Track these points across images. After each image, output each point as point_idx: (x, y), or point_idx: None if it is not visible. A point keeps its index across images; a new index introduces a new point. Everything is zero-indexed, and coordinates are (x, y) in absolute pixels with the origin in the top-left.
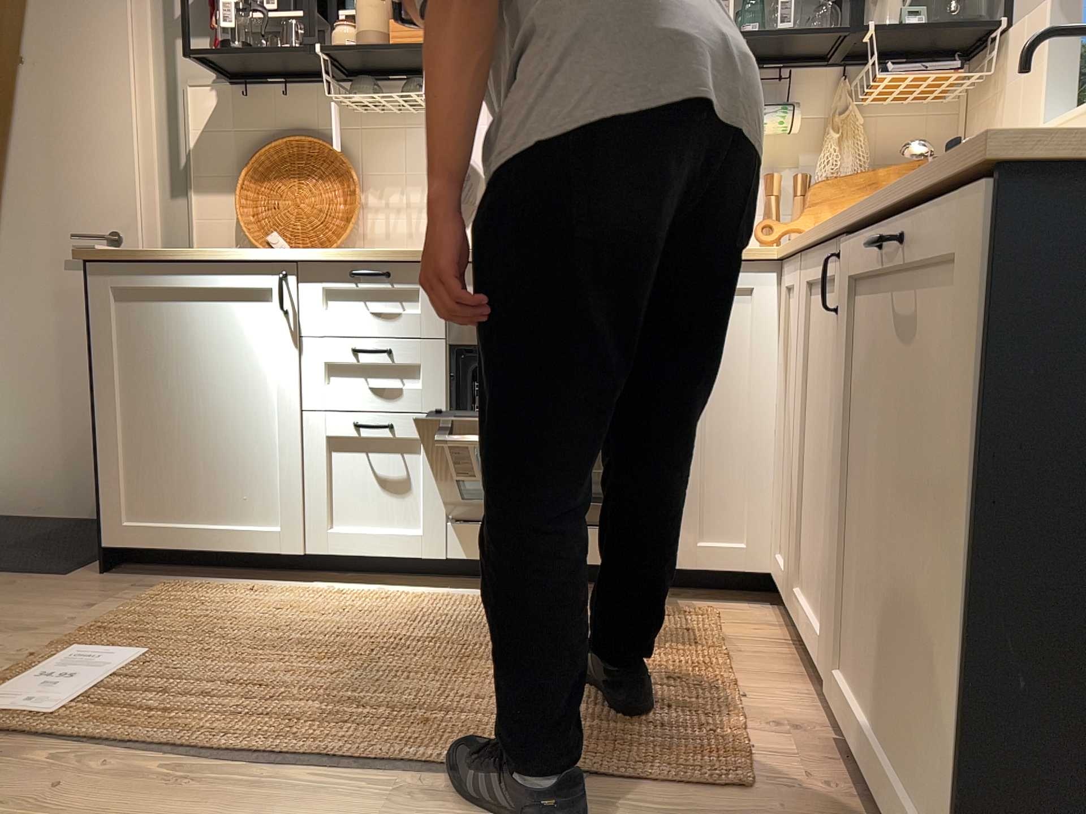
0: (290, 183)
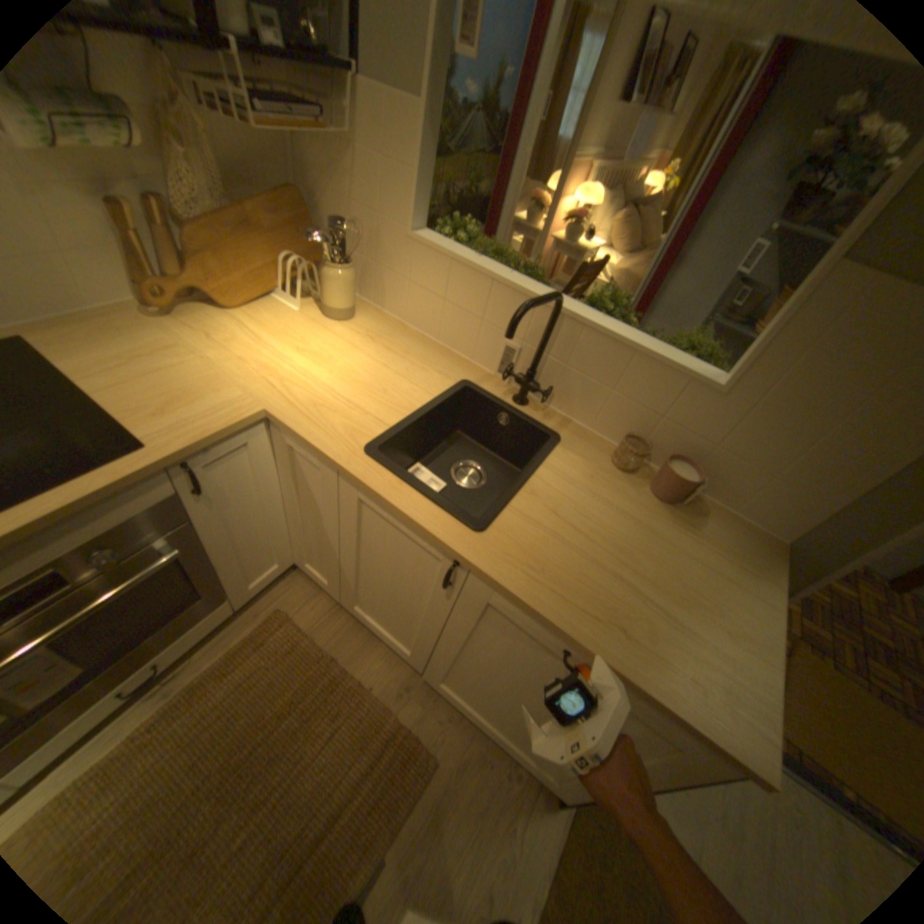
0: None
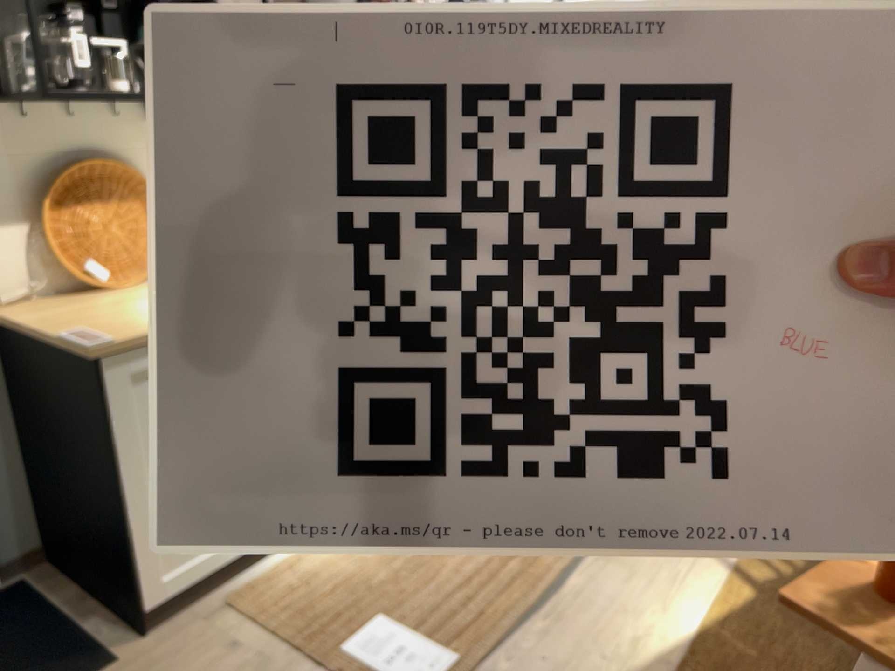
0: (93, 208)
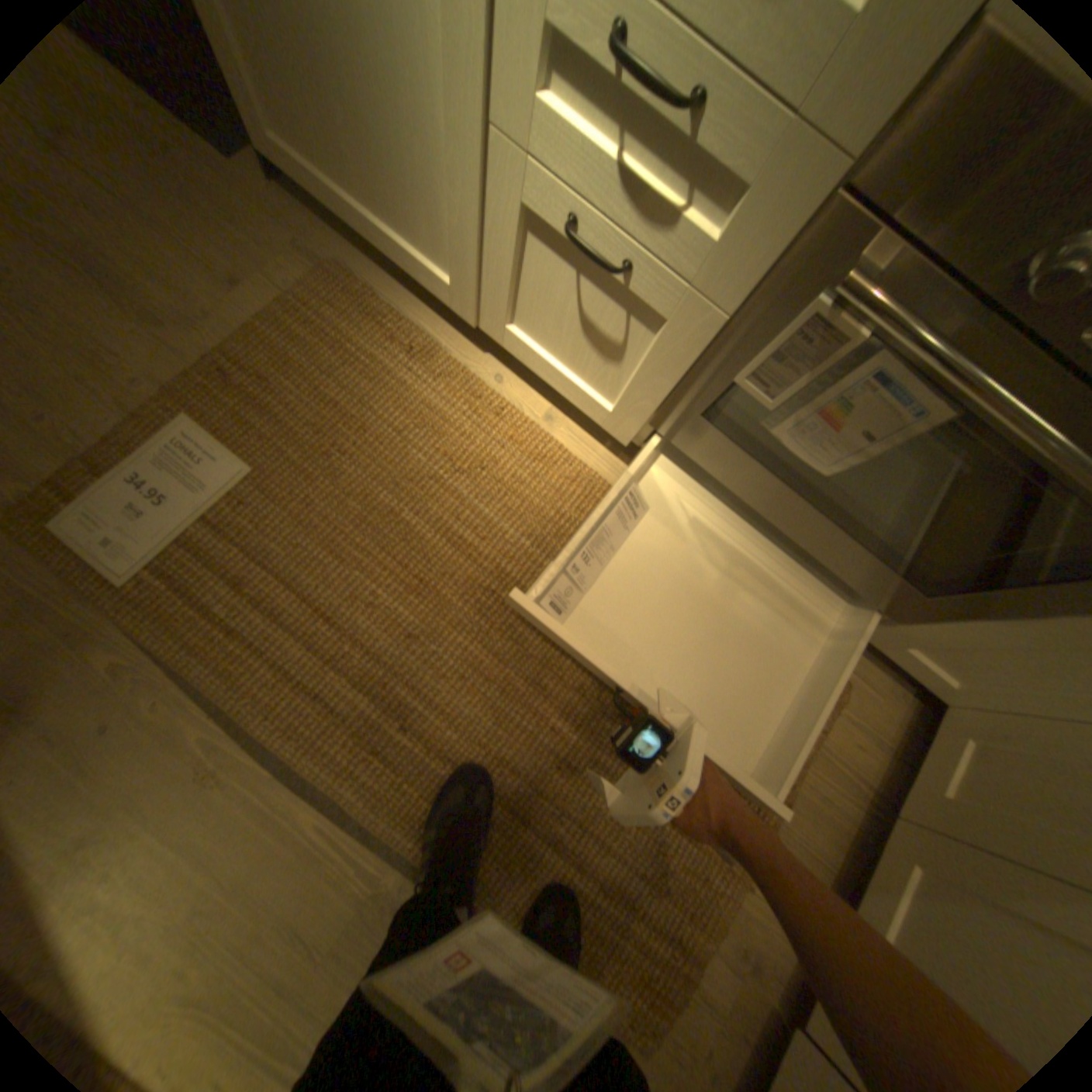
0: None
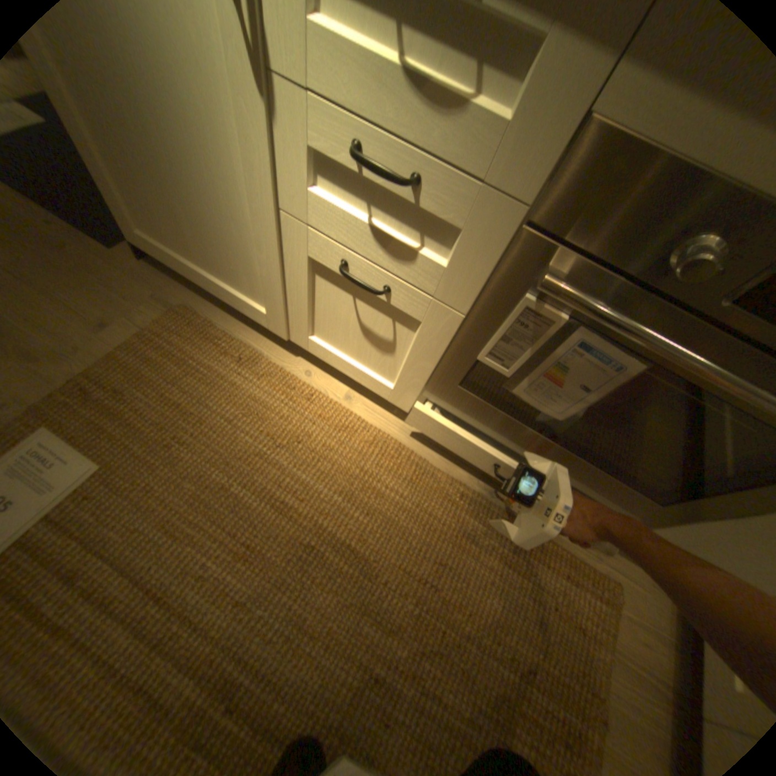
0: None
